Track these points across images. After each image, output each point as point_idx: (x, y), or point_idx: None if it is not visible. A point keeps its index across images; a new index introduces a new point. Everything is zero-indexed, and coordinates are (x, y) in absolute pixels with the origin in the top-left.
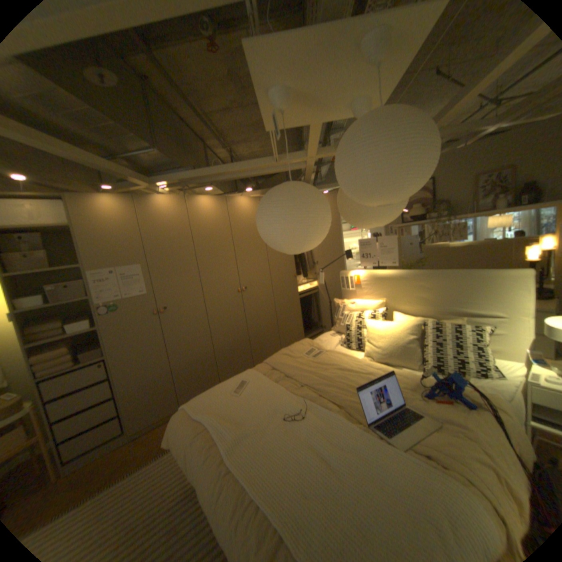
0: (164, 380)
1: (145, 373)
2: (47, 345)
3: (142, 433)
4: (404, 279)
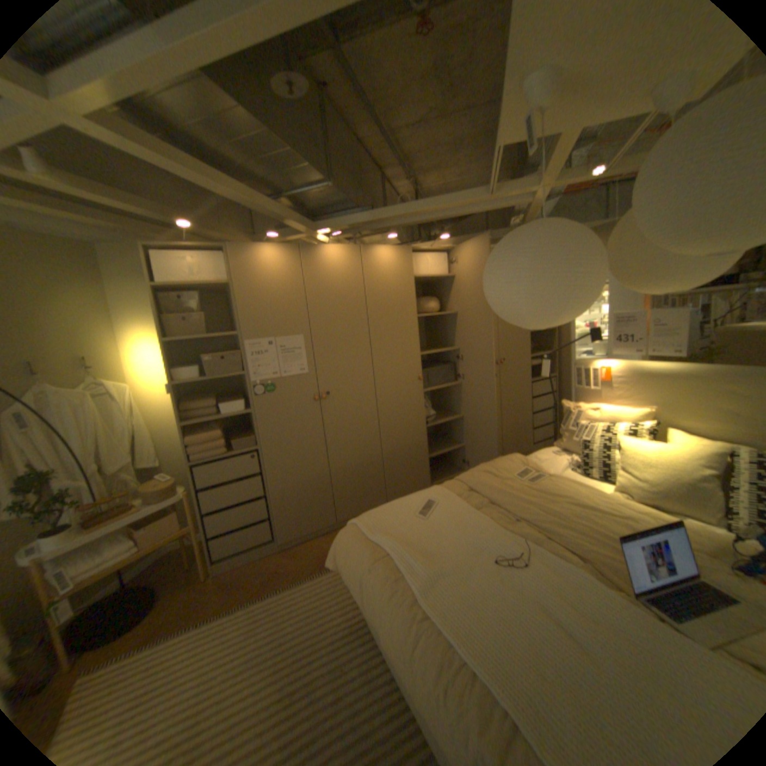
0: (321, 483)
1: (301, 471)
2: (200, 425)
3: (293, 544)
4: (698, 378)
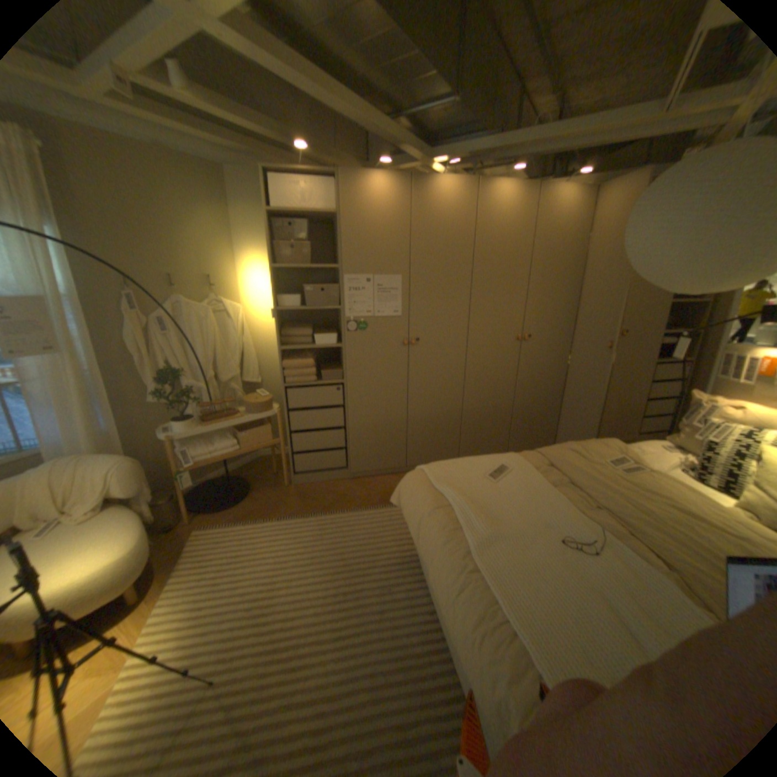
0: (397, 426)
1: (380, 412)
2: (297, 352)
3: (364, 475)
4: None
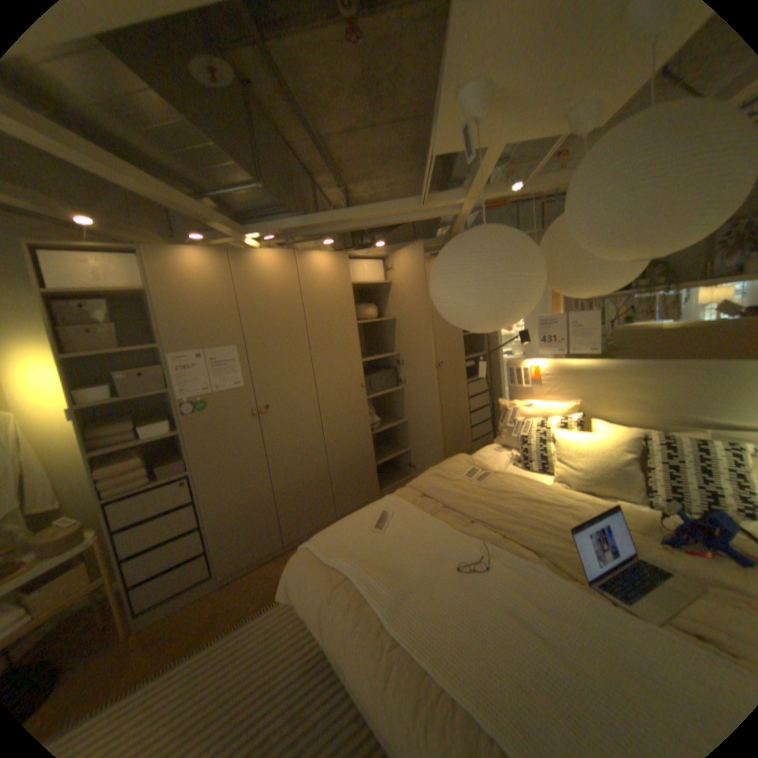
0: (264, 505)
1: (240, 495)
2: (113, 454)
3: (234, 577)
4: (612, 373)
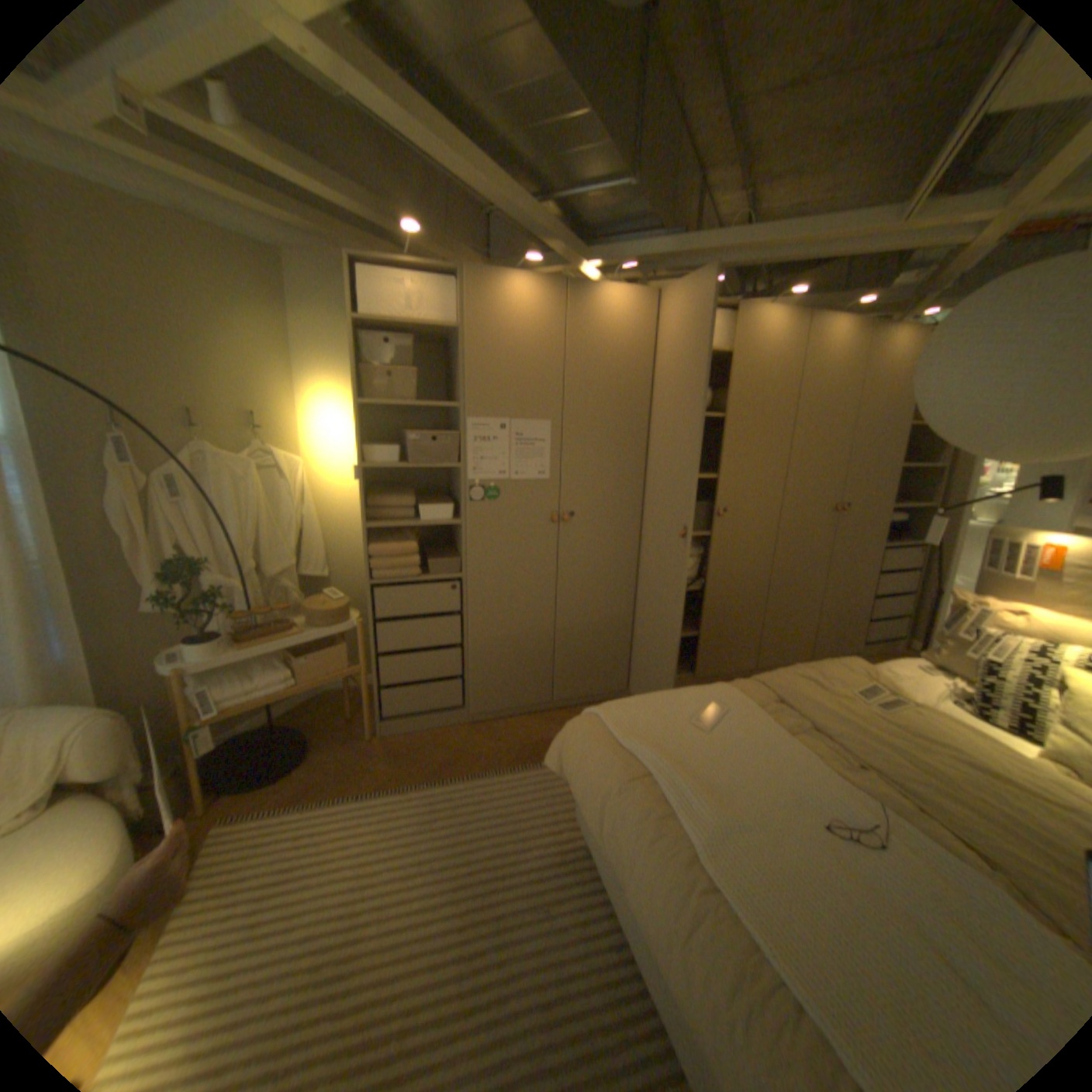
0: (541, 642)
1: (516, 620)
2: (389, 531)
3: (489, 718)
4: None
